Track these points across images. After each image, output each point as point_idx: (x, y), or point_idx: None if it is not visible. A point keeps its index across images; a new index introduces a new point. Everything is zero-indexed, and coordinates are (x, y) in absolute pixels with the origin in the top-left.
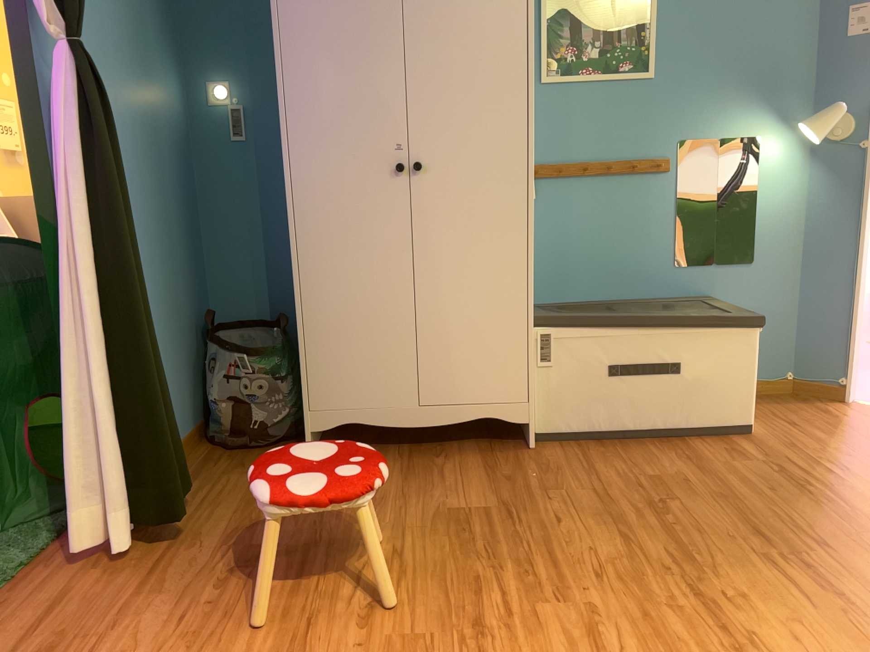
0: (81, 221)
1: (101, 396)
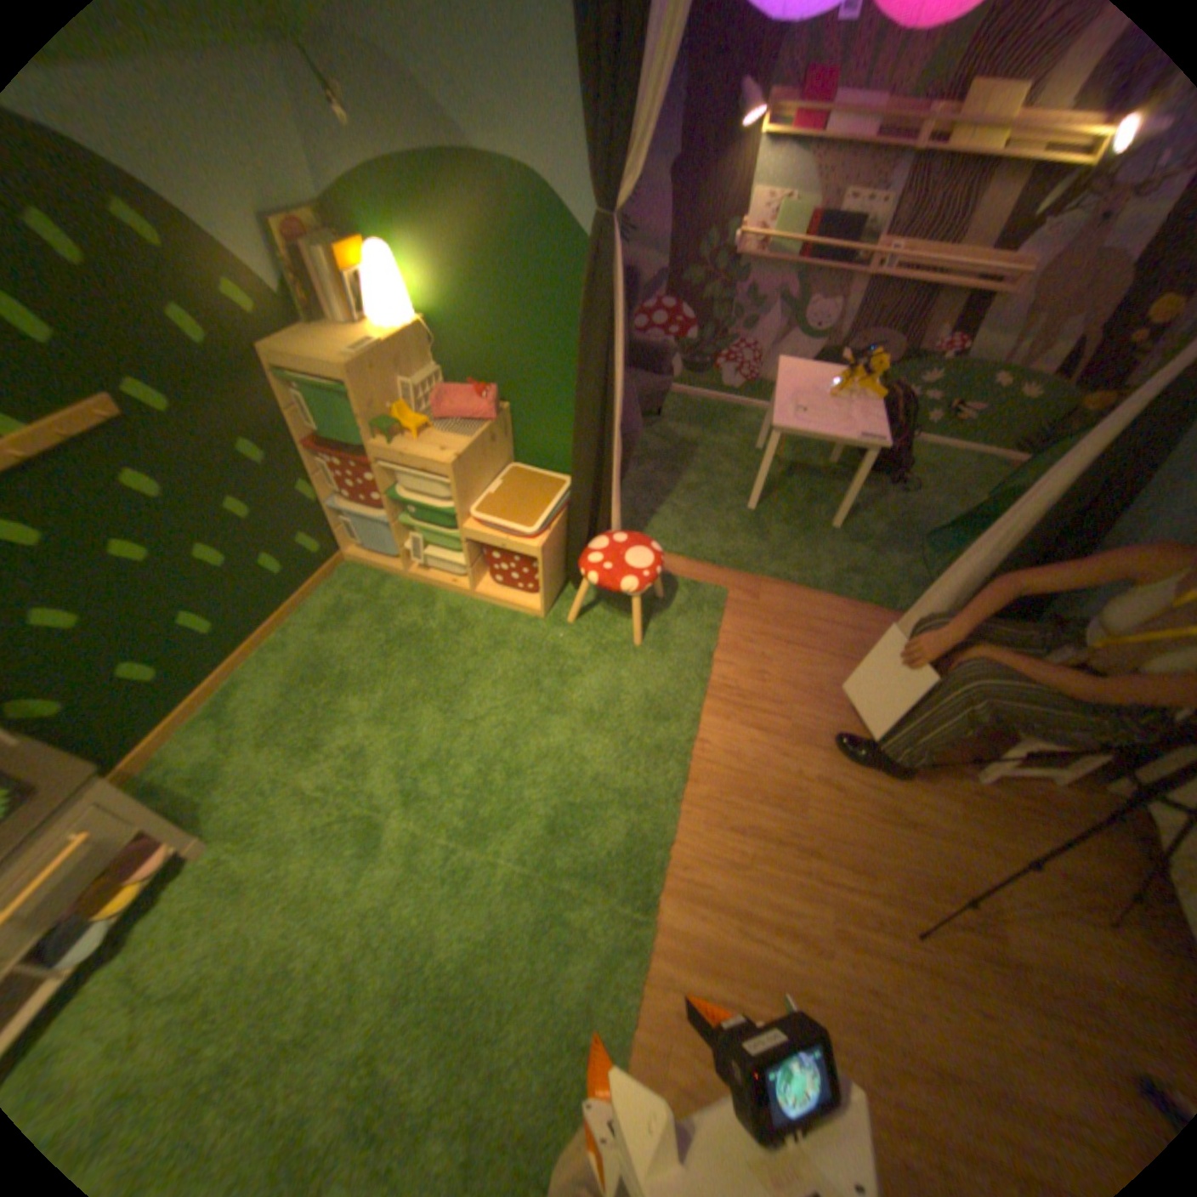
0: (1079, 474)
1: (982, 585)
